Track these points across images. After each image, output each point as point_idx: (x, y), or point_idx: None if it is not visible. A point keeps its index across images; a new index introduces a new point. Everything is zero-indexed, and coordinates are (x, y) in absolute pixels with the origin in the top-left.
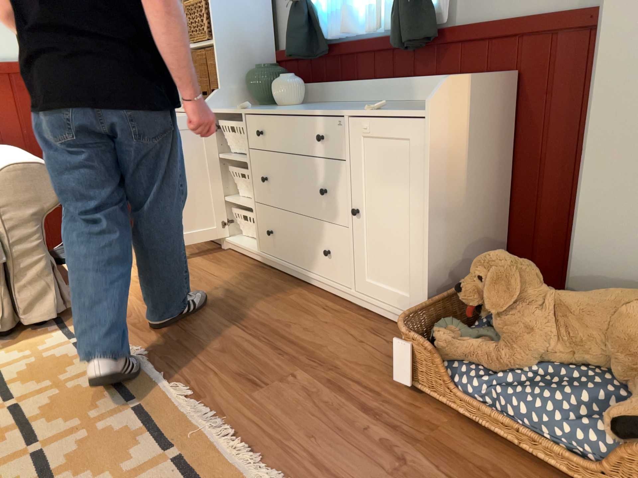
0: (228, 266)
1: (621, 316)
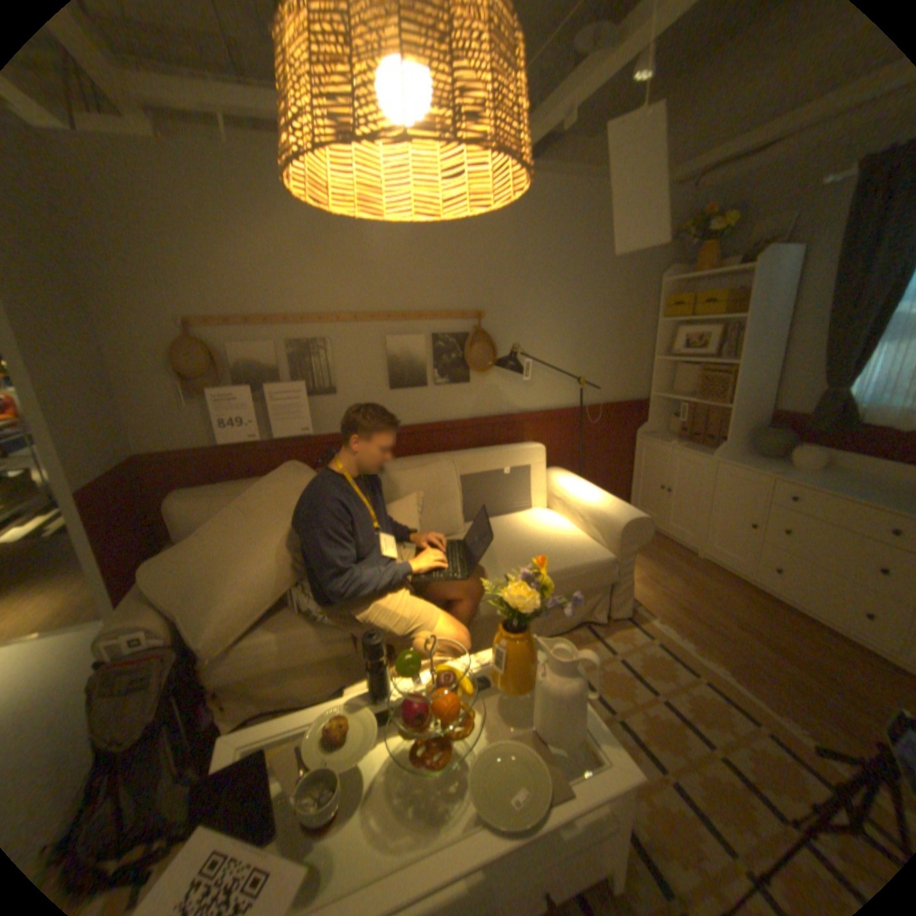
0: (722, 582)
1: None
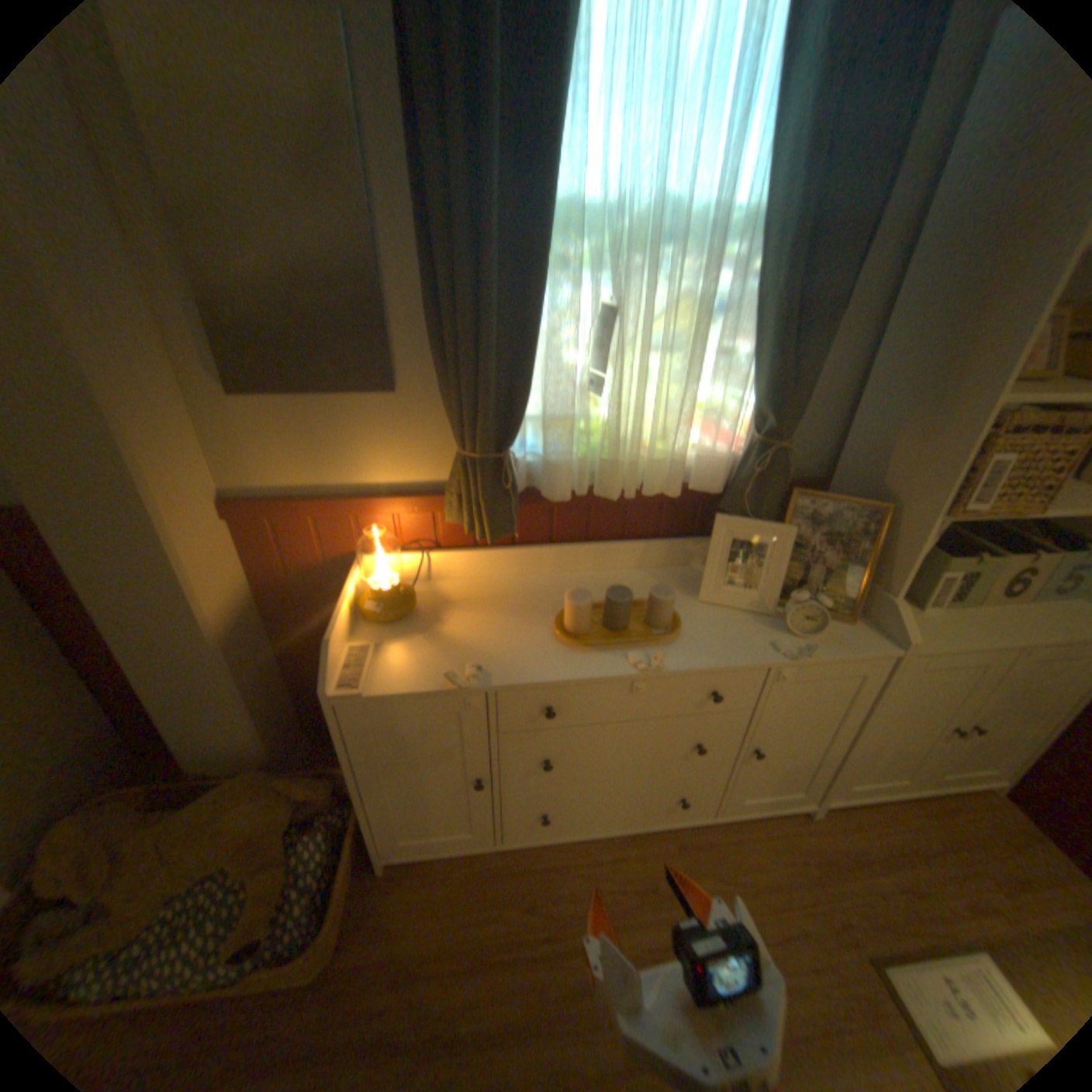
0: None
1: (218, 831)
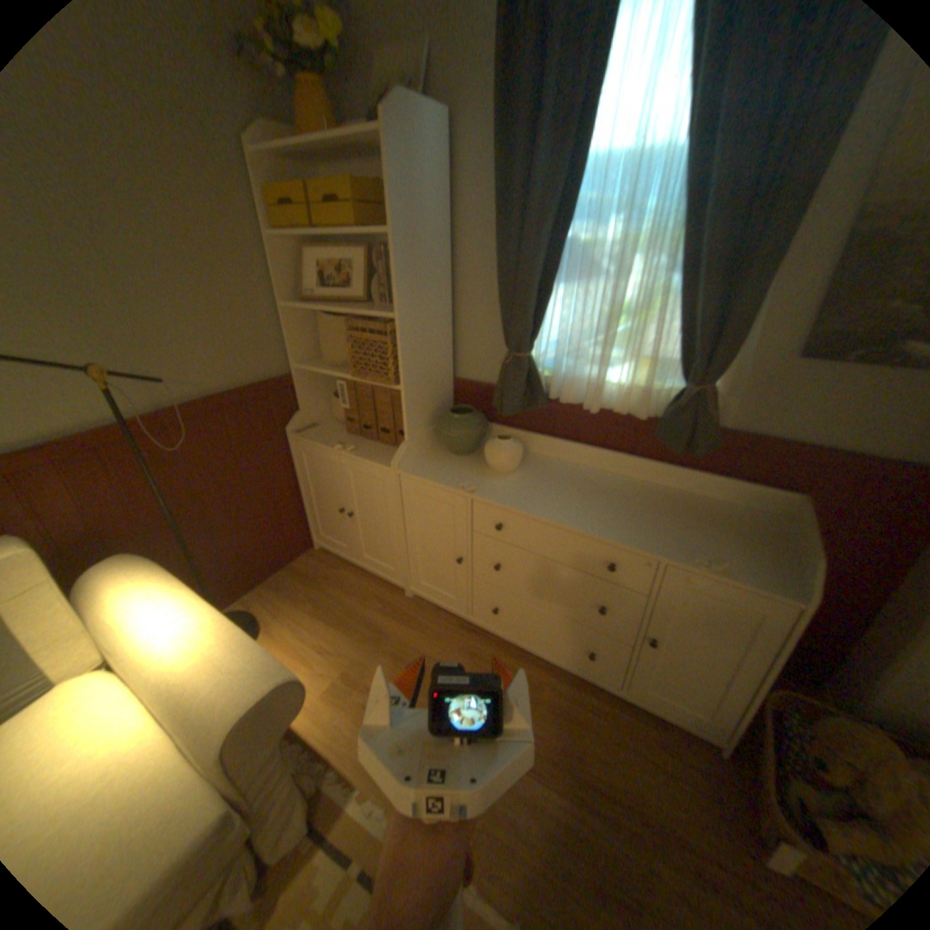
0: (438, 633)
1: None
